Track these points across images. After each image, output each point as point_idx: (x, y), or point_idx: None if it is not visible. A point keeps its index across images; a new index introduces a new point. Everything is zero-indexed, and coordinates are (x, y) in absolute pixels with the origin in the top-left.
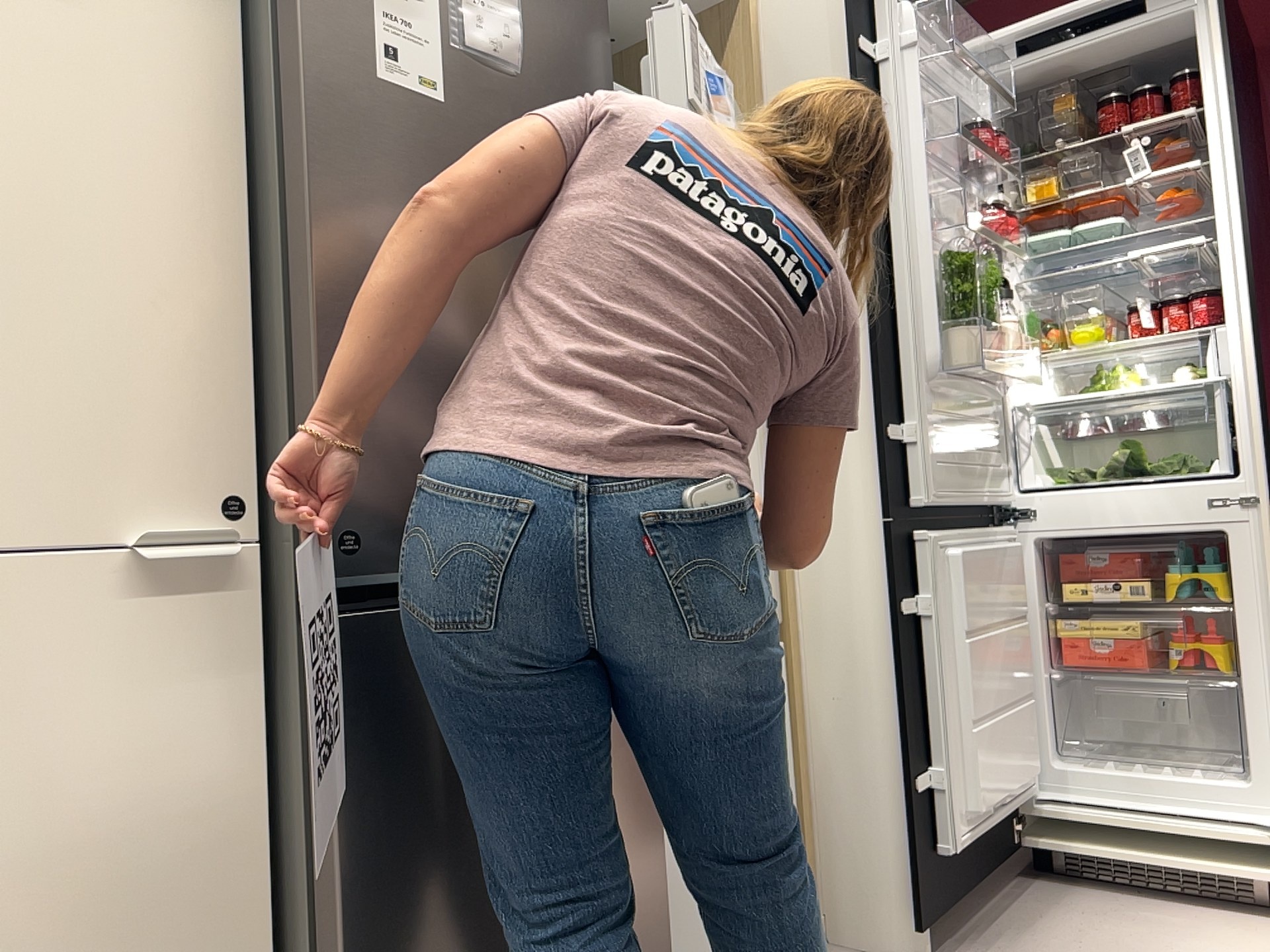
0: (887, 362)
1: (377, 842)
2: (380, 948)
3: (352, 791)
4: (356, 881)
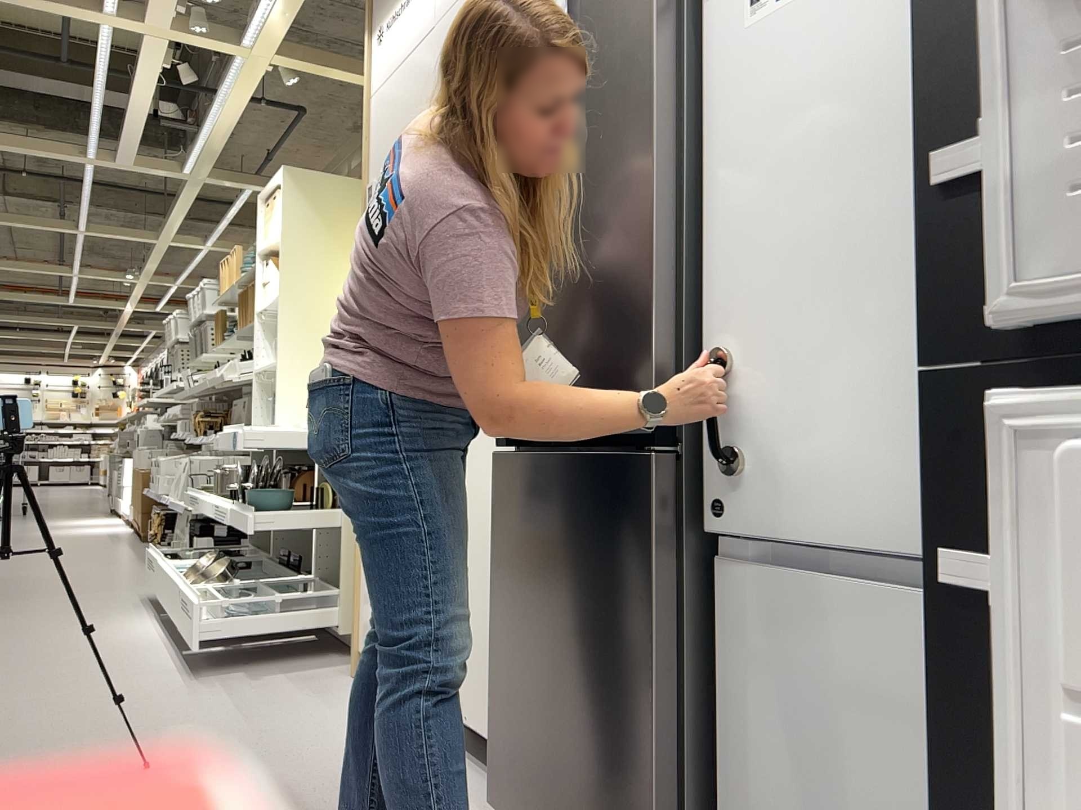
0: (968, 4)
1: (501, 578)
2: (501, 635)
3: (496, 547)
4: (496, 593)
